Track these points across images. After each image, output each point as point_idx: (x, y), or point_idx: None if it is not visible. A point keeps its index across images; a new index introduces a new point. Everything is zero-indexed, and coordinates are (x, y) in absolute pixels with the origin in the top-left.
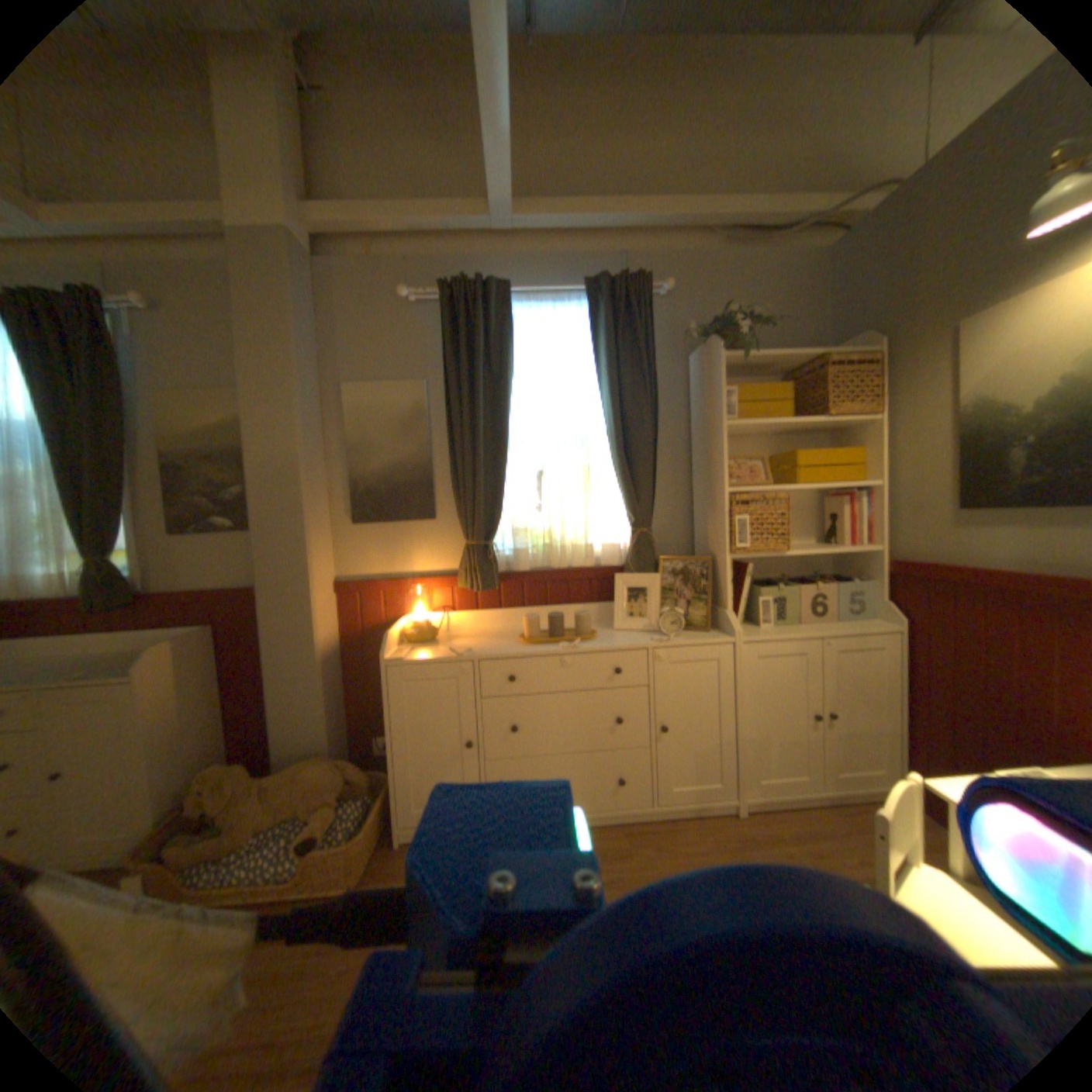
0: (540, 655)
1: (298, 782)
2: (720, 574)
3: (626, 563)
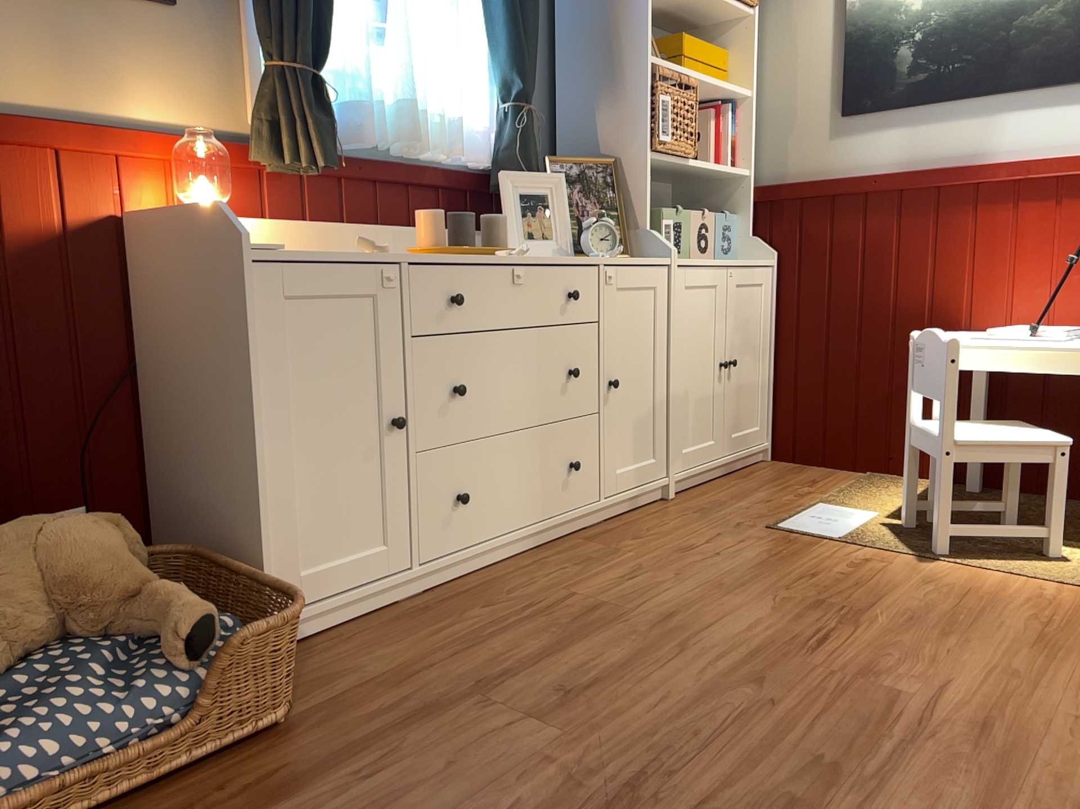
0: (485, 263)
1: (42, 554)
2: (628, 182)
3: (497, 163)
